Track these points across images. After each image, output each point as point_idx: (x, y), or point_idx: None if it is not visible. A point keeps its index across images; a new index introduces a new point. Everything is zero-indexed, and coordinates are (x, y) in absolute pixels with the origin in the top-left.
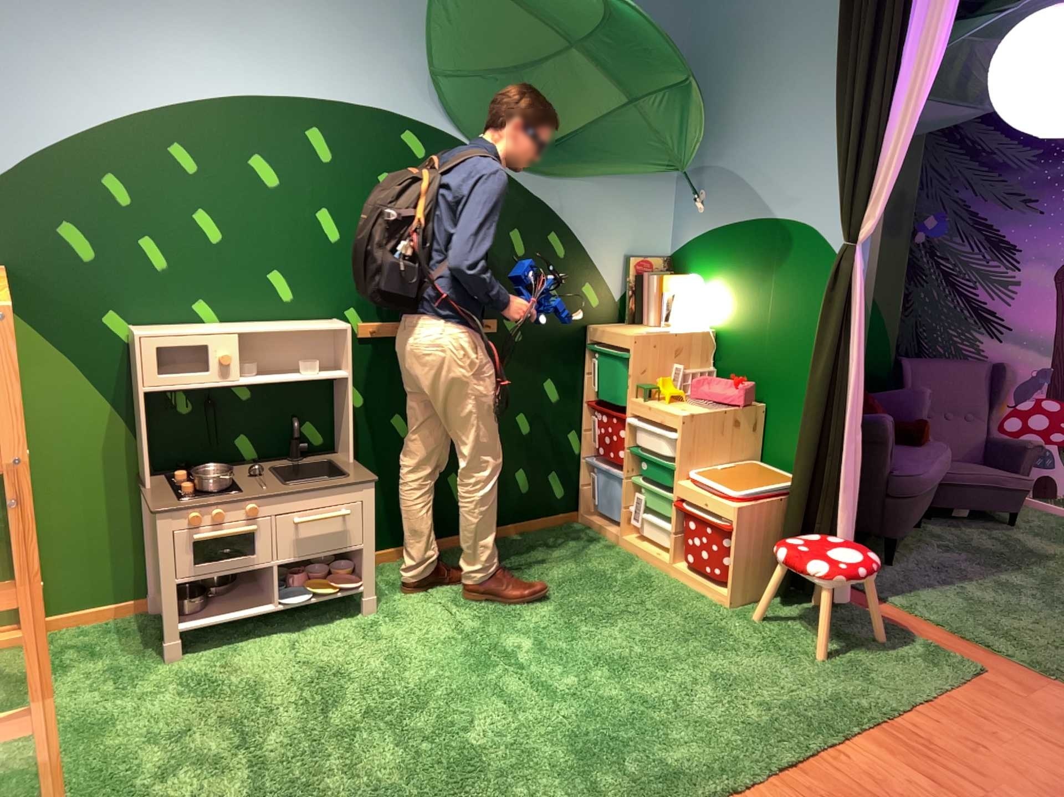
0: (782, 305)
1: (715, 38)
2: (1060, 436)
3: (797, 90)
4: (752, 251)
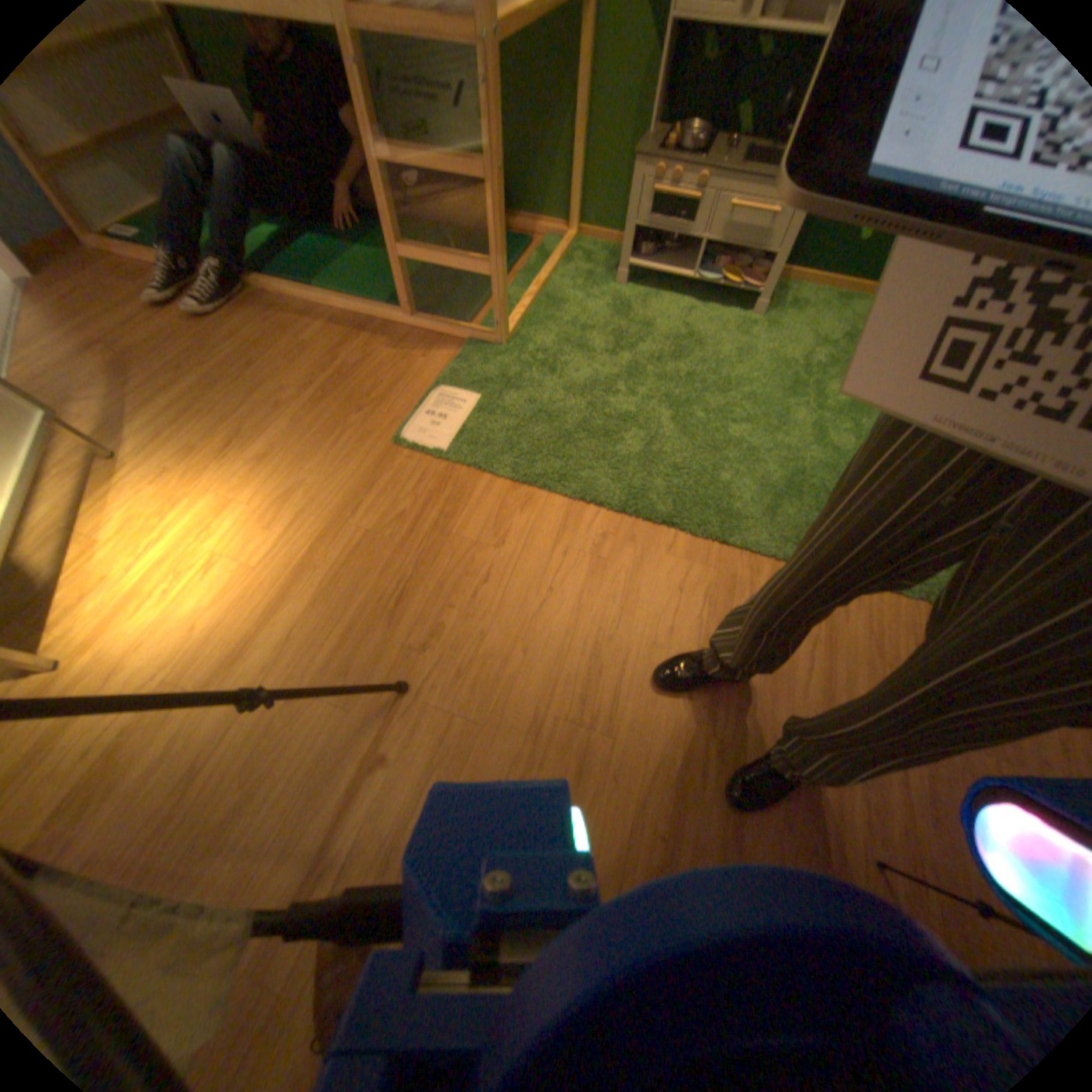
0: None
1: None
2: None
3: None
4: None
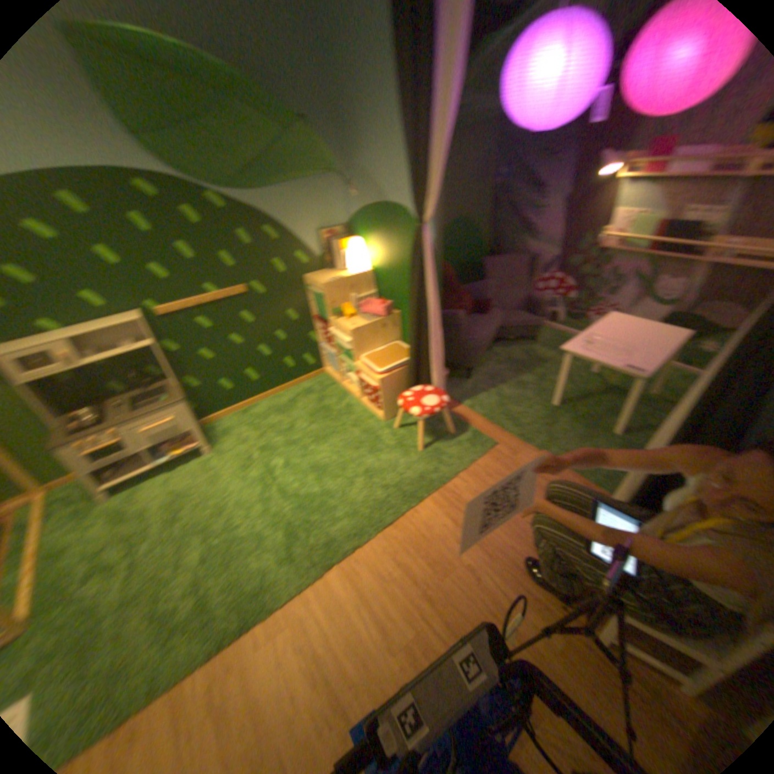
0: (400, 257)
1: (339, 58)
2: (568, 292)
3: (388, 102)
4: (382, 222)
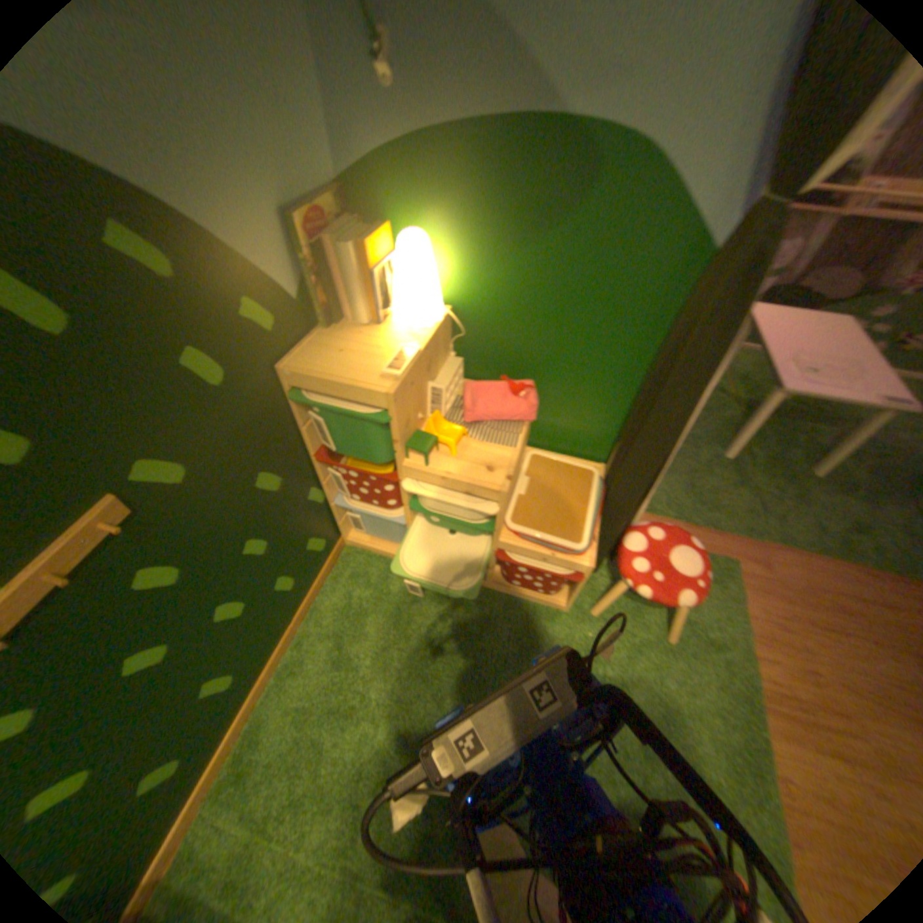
0: (582, 275)
1: None
2: None
3: None
4: (528, 177)
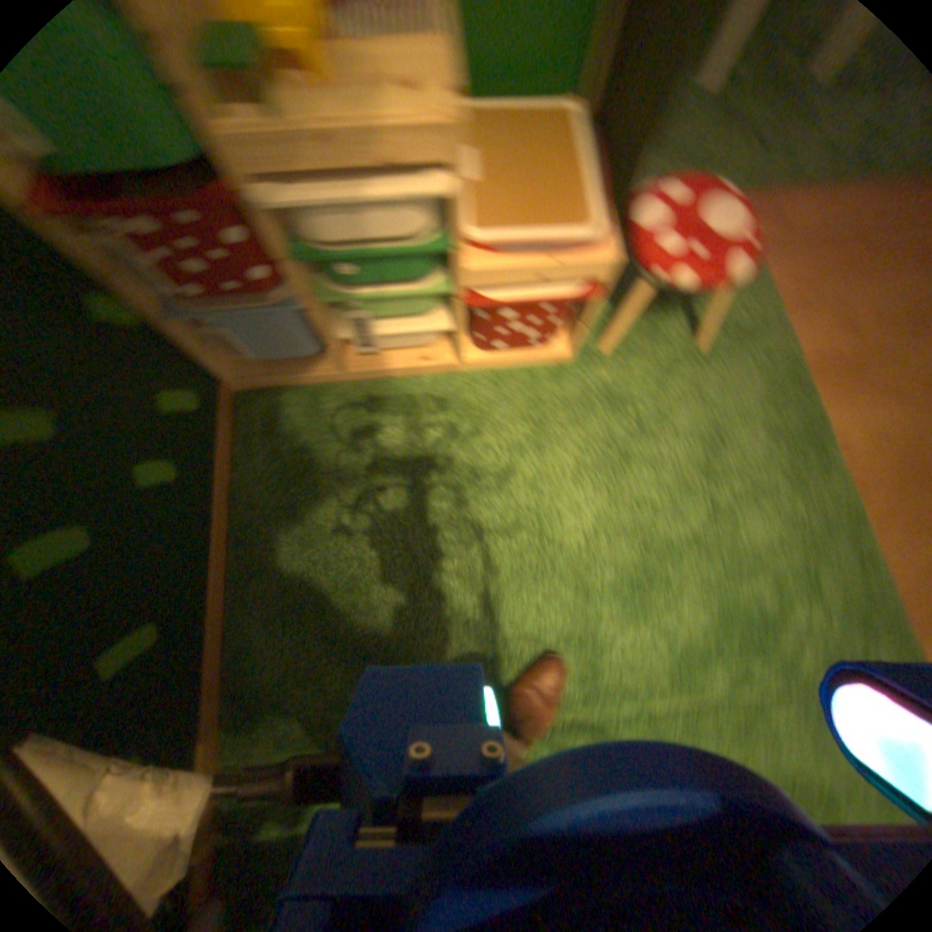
0: None
1: None
2: None
3: None
4: None
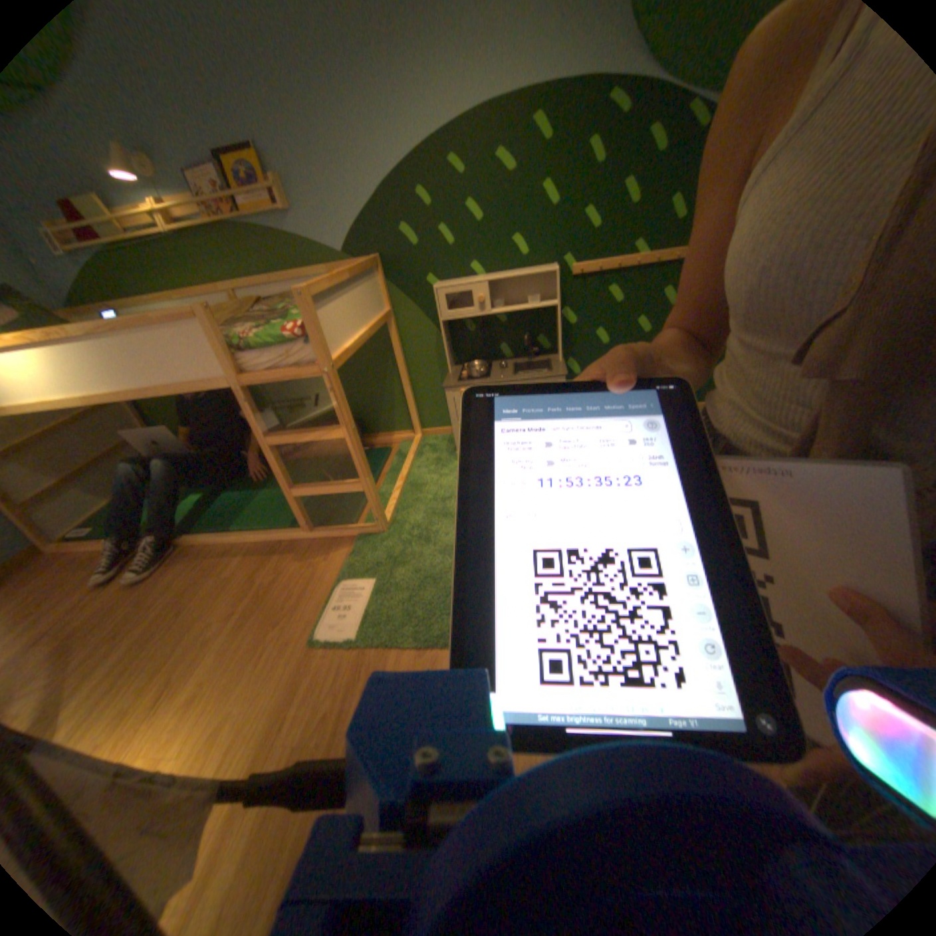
0: None
1: None
2: None
3: None
4: None
